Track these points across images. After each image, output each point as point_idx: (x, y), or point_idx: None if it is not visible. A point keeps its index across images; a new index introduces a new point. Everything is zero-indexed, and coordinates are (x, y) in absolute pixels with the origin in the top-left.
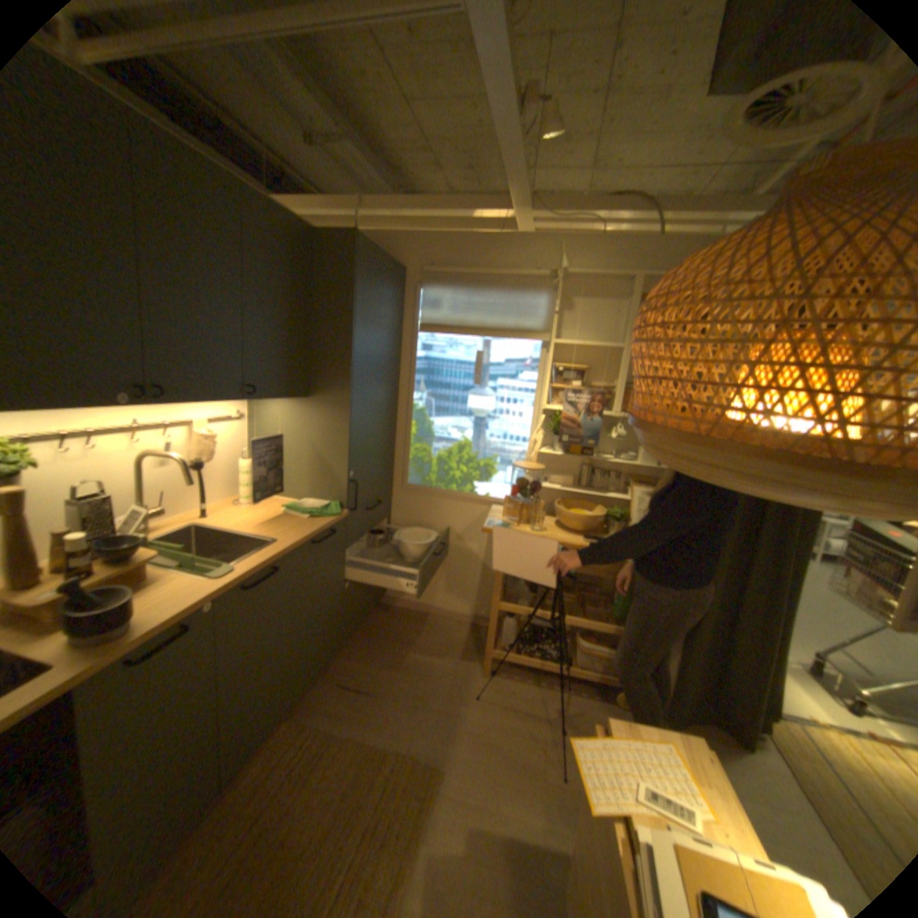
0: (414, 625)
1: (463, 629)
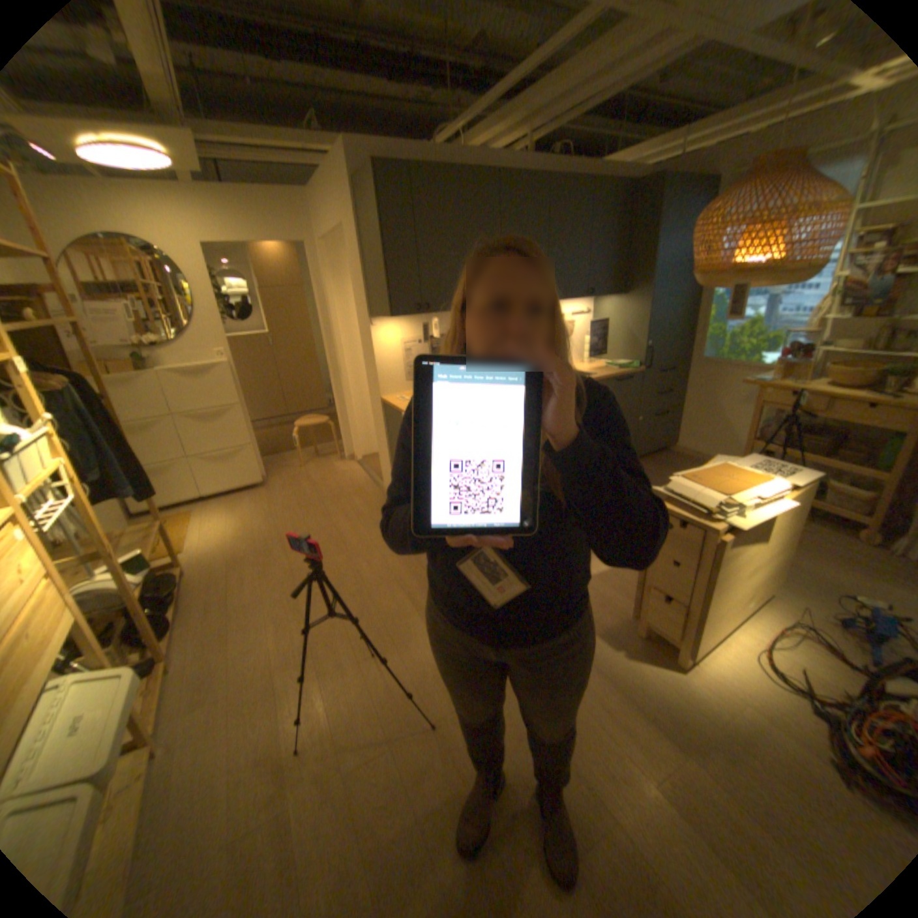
0: (693, 464)
1: None
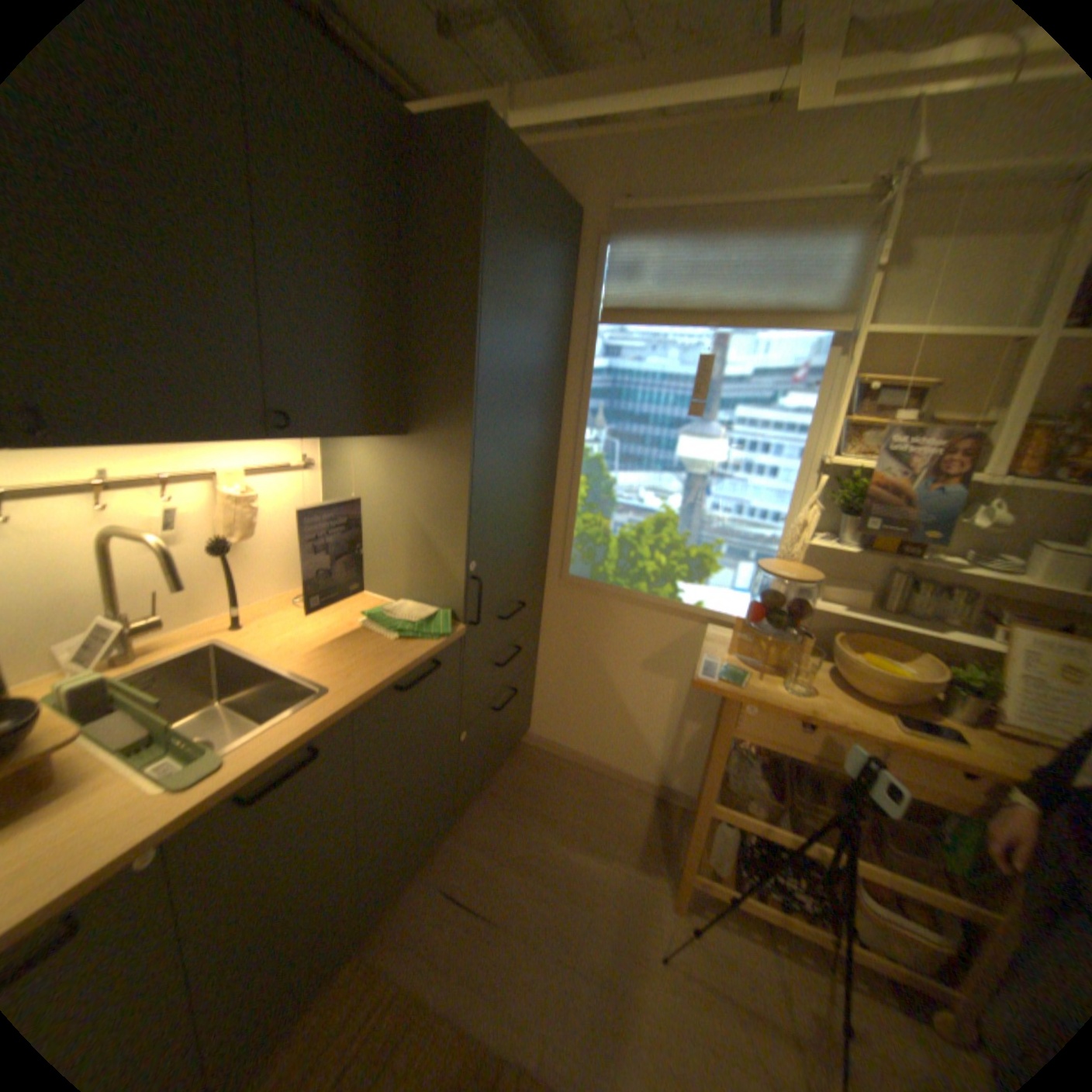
0: (568, 786)
1: (644, 804)
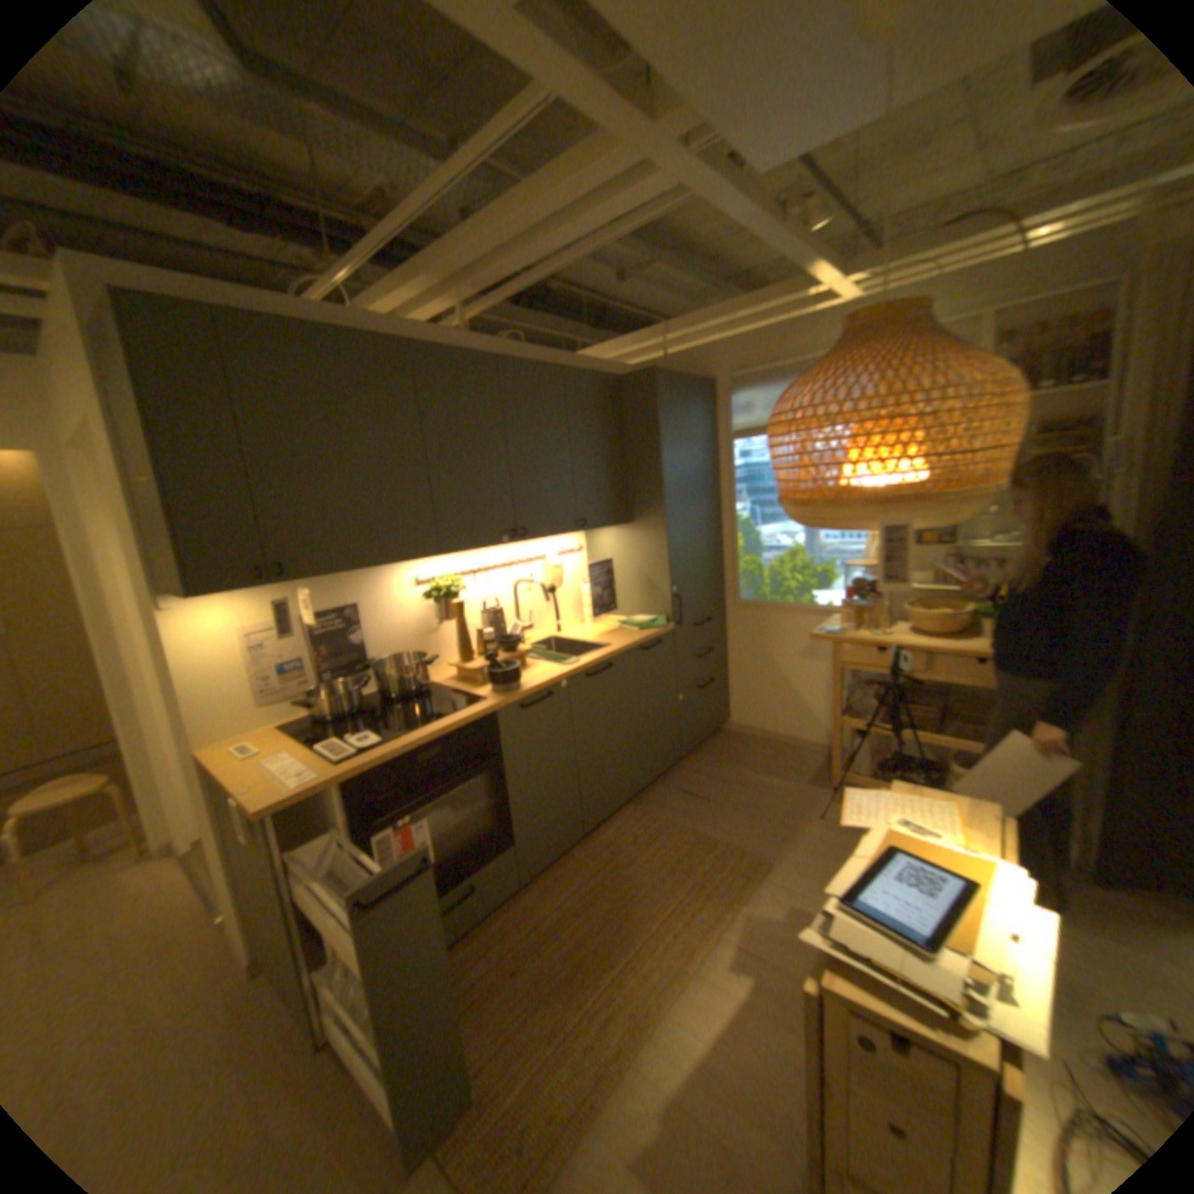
0: (761, 750)
1: (818, 758)
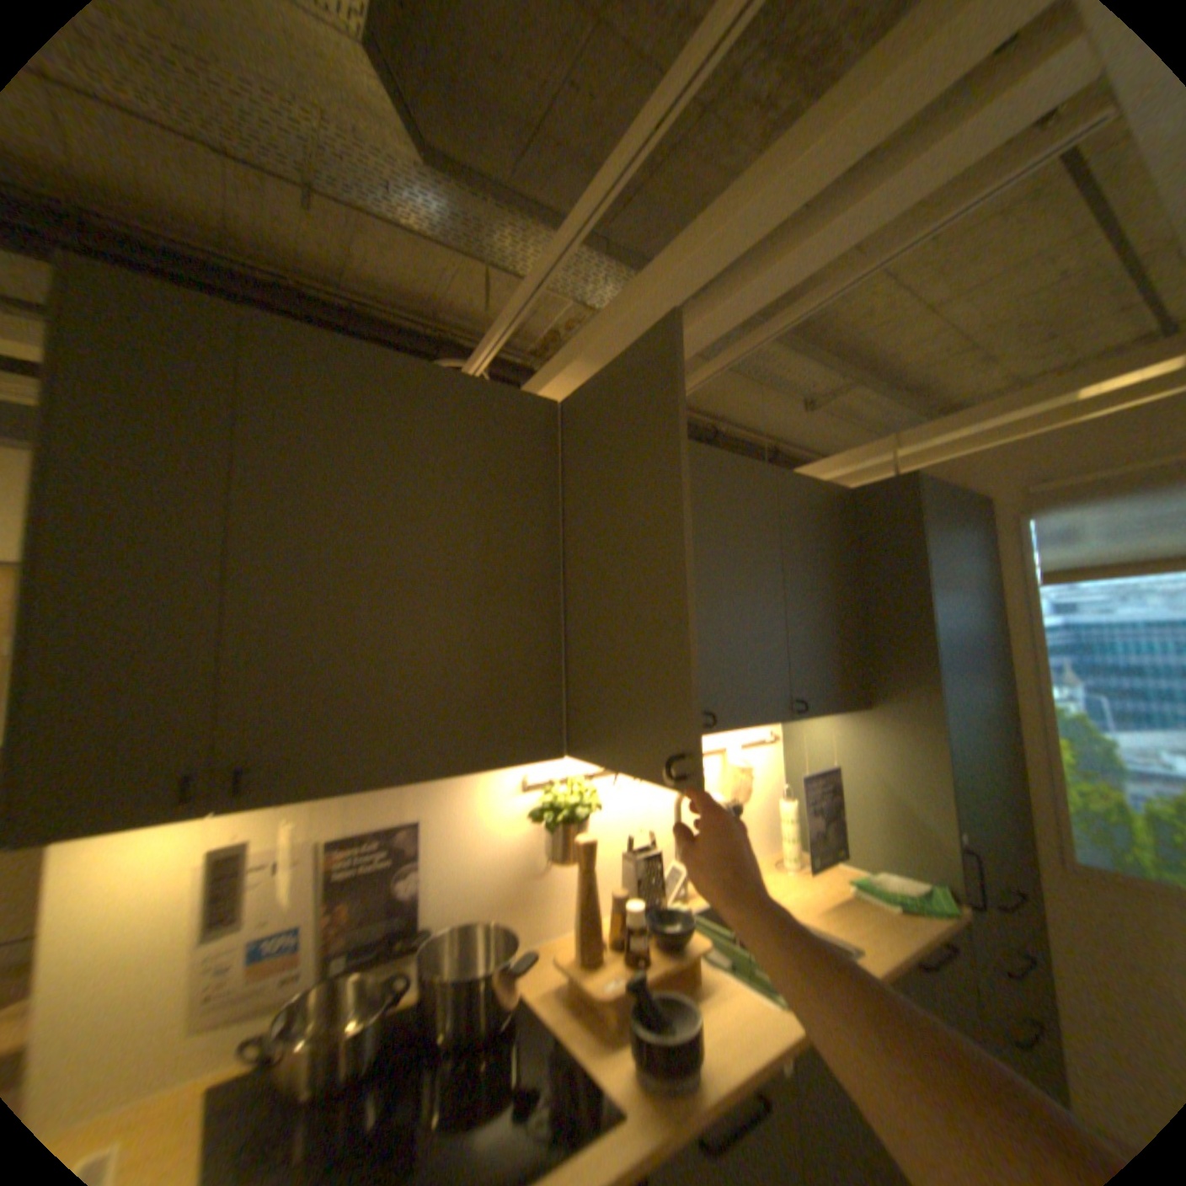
0: None
1: None
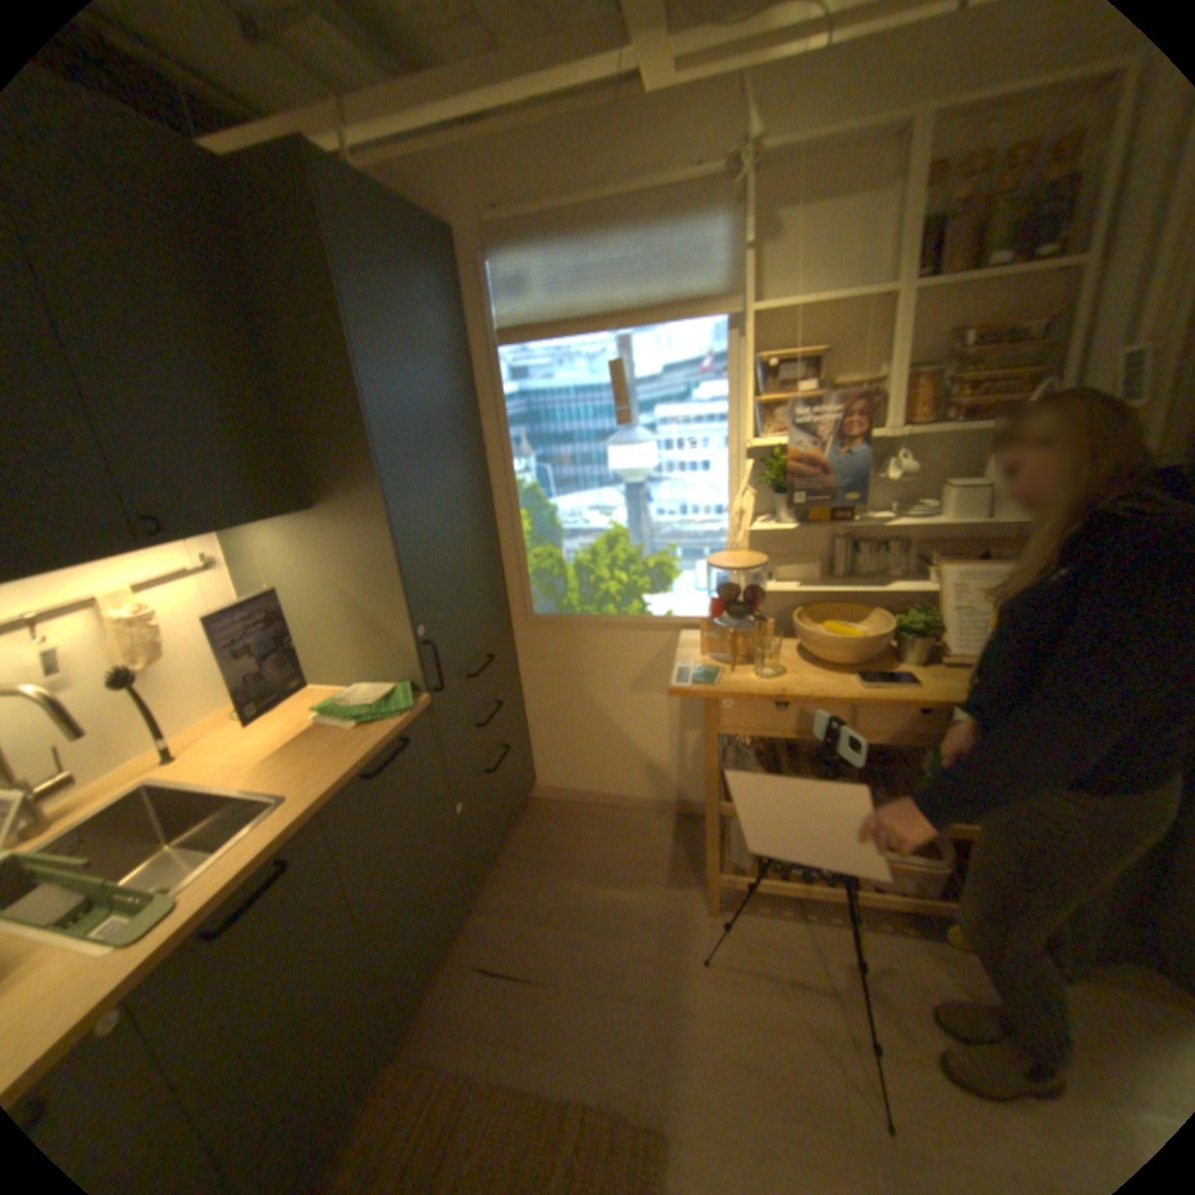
0: (587, 829)
1: (664, 823)
